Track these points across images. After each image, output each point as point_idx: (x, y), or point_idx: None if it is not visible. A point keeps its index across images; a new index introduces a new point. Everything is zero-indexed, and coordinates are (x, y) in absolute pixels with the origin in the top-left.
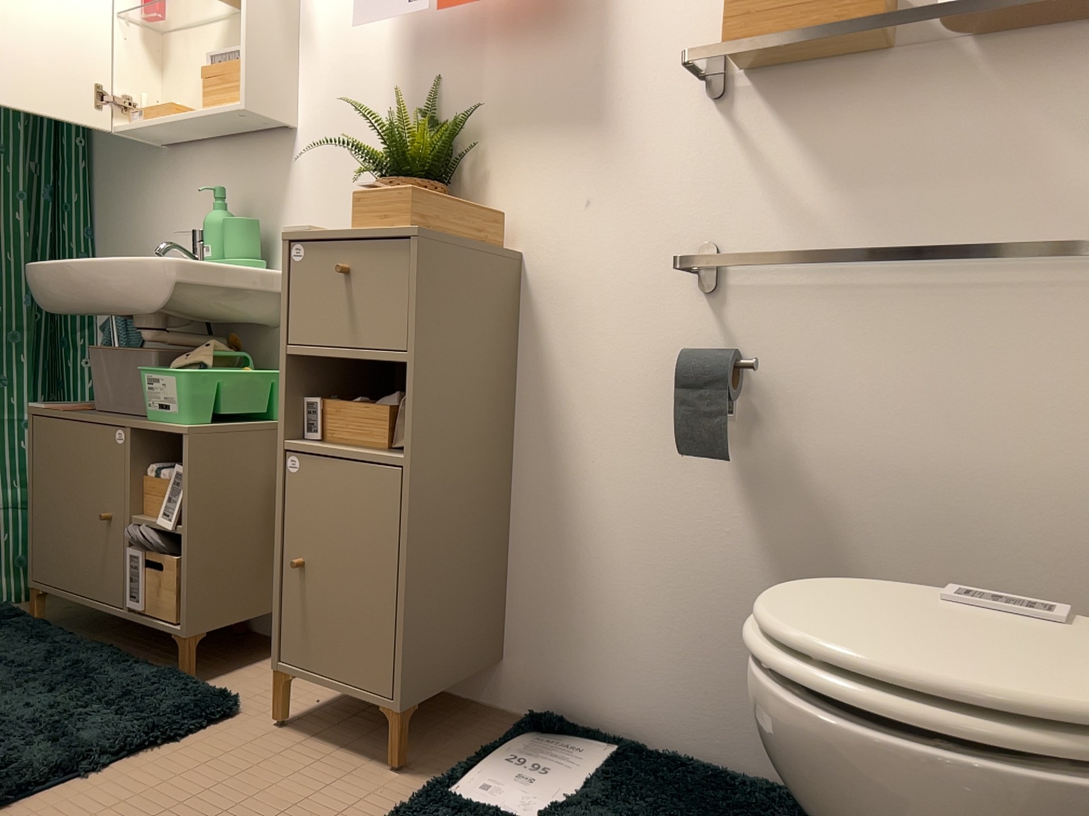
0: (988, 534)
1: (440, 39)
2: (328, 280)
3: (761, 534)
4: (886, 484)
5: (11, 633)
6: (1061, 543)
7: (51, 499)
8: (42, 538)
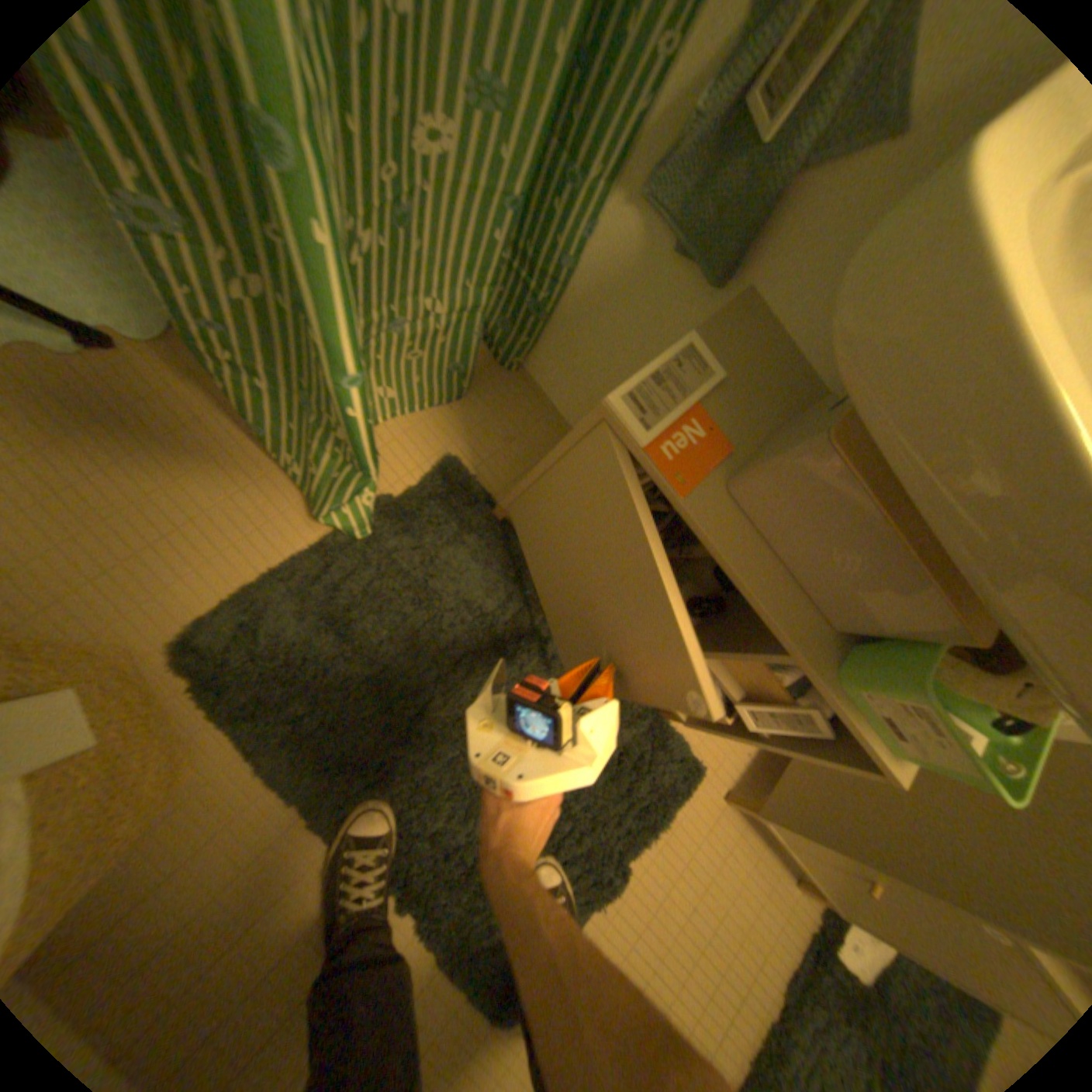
0: None
1: None
2: None
3: None
4: None
5: (487, 561)
6: None
7: (579, 511)
8: (543, 511)
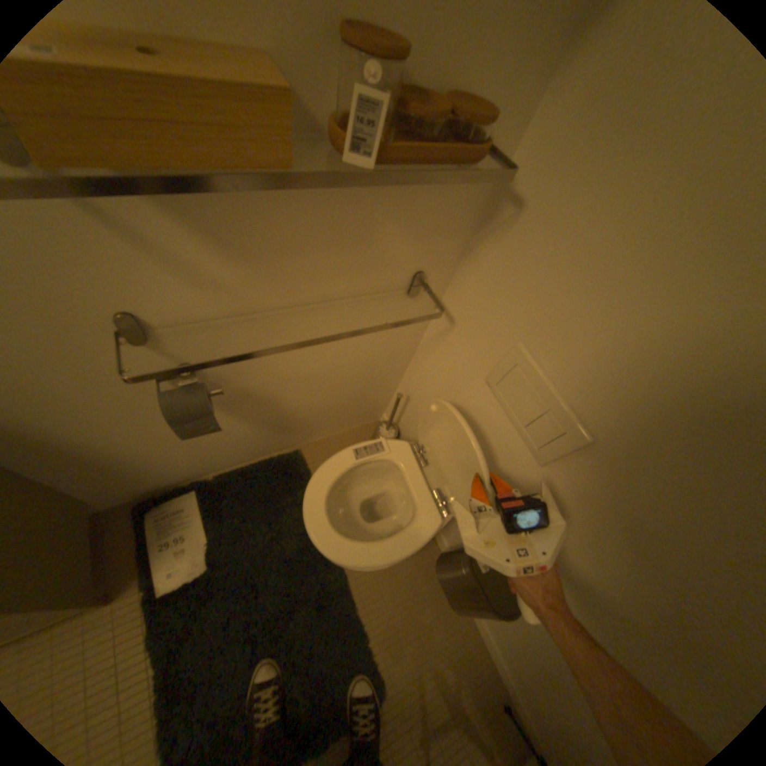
0: (337, 380)
1: None
2: None
3: (234, 415)
4: (294, 382)
5: None
6: (361, 373)
7: None
8: None
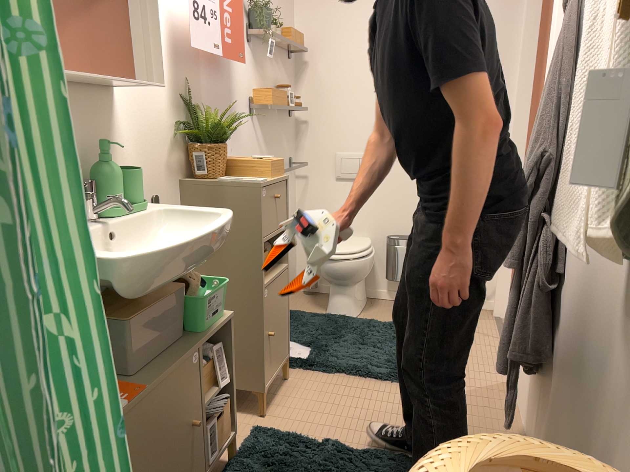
0: None
1: (188, 60)
2: (272, 202)
3: None
4: None
5: None
6: None
7: None
8: None
